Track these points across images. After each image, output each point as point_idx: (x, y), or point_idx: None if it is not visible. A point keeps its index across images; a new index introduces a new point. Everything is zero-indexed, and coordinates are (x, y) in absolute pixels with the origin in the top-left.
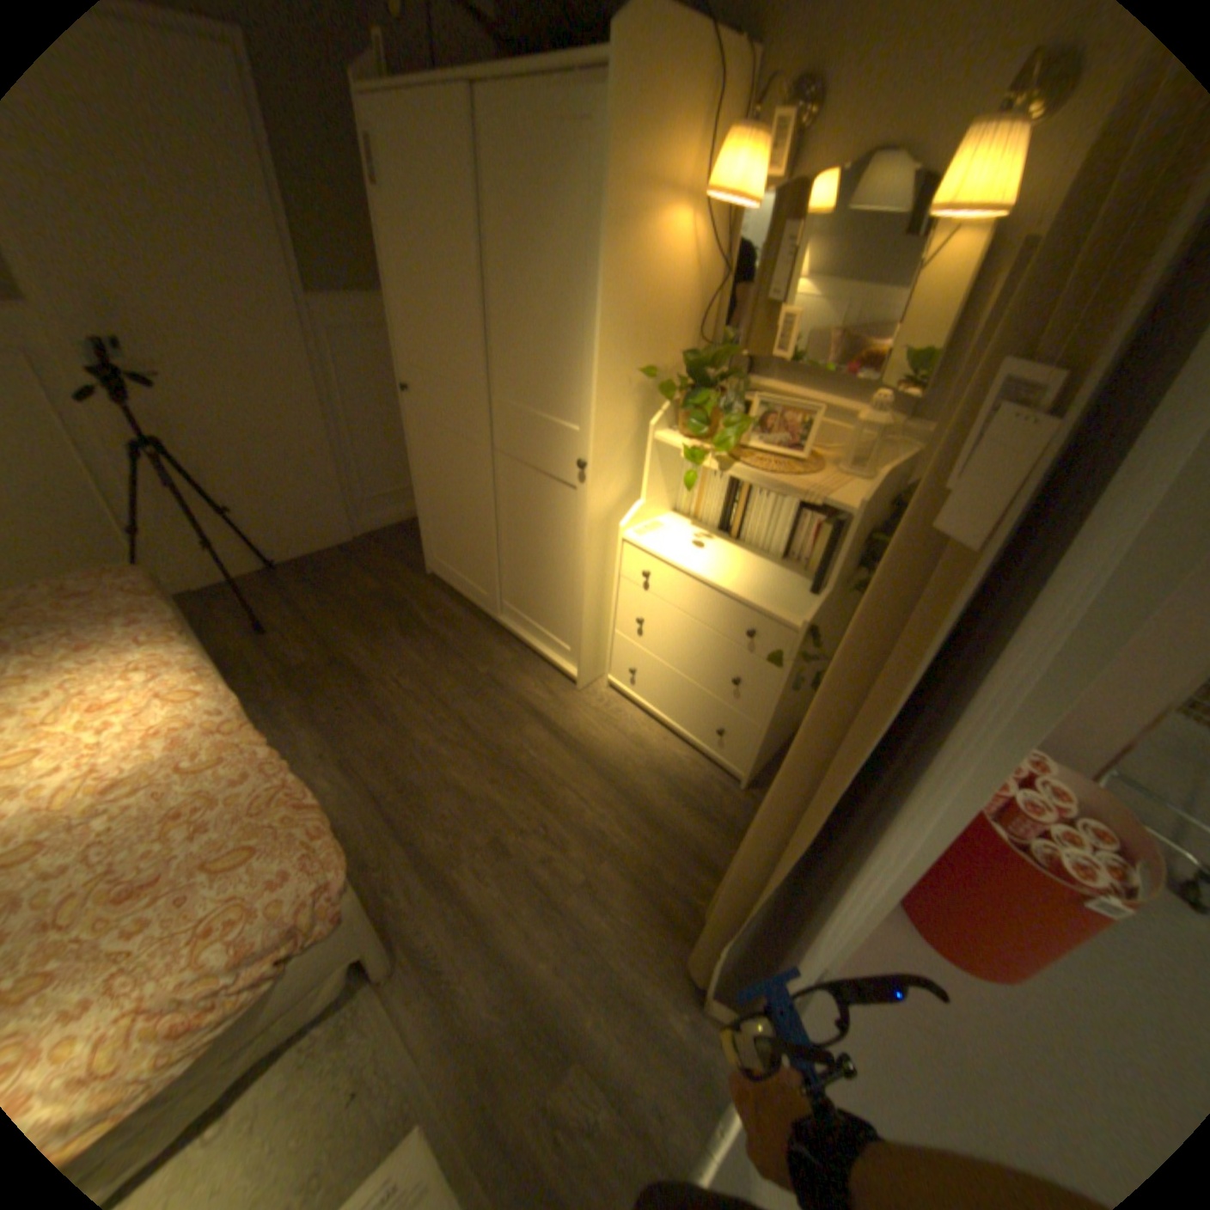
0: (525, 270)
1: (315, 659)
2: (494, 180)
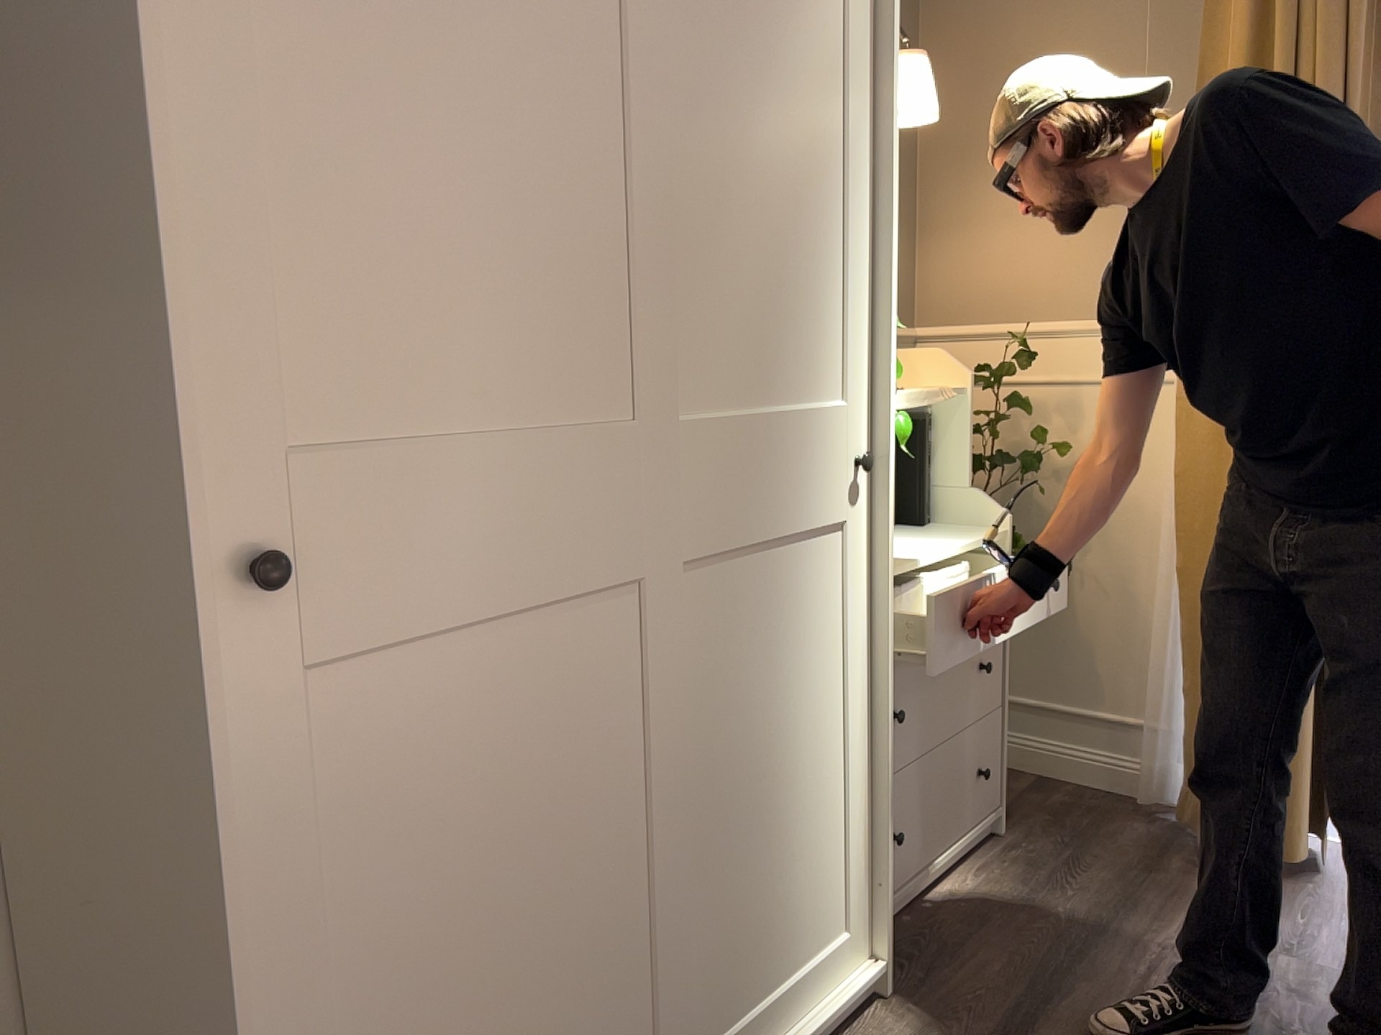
0: (747, 113)
1: None
2: None
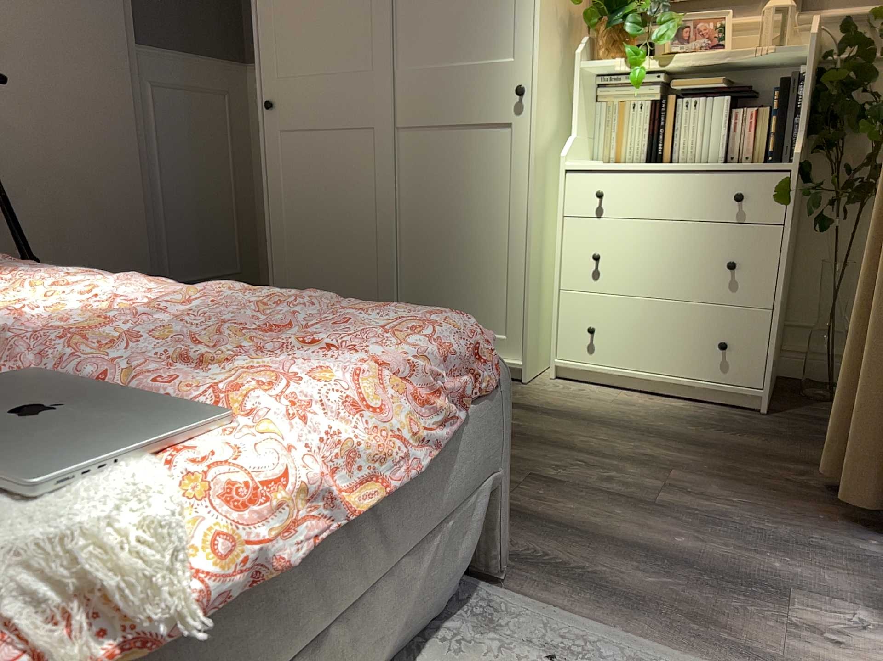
0: None
1: None
2: None
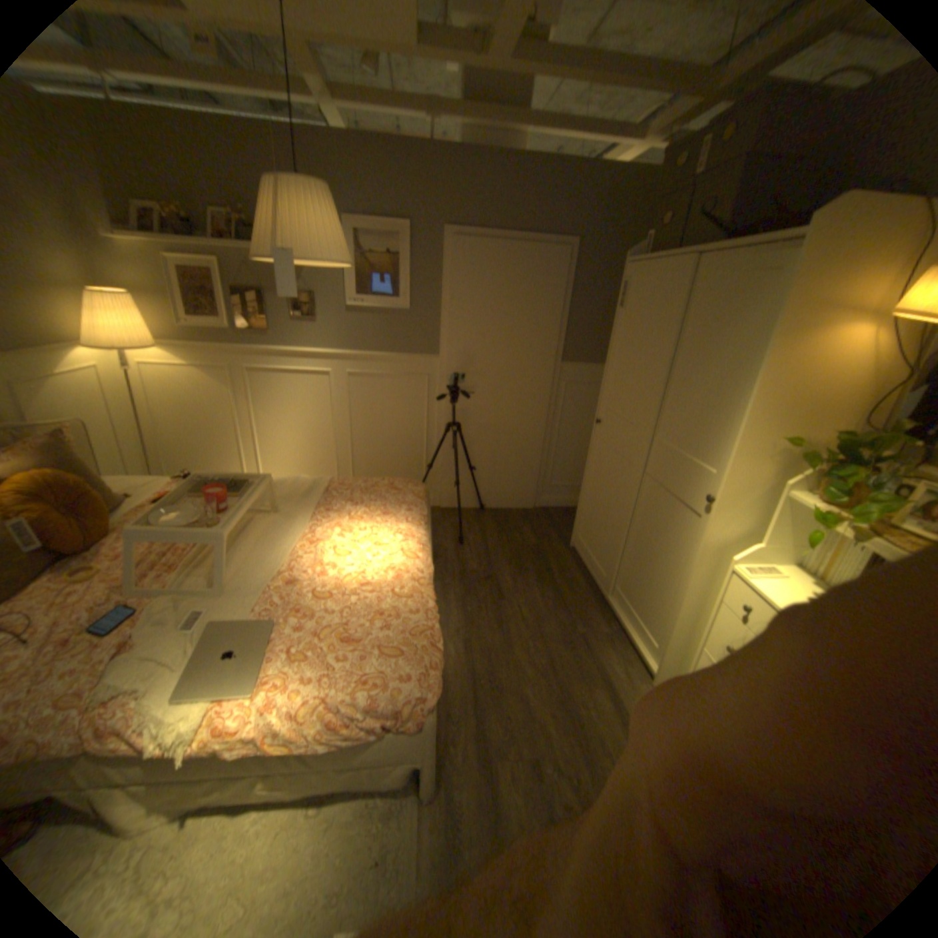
0: (706, 358)
1: (482, 571)
2: (700, 304)
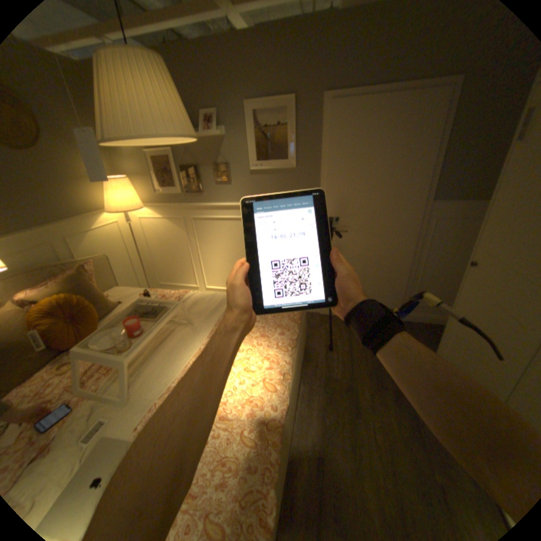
0: None
1: (344, 381)
2: None
